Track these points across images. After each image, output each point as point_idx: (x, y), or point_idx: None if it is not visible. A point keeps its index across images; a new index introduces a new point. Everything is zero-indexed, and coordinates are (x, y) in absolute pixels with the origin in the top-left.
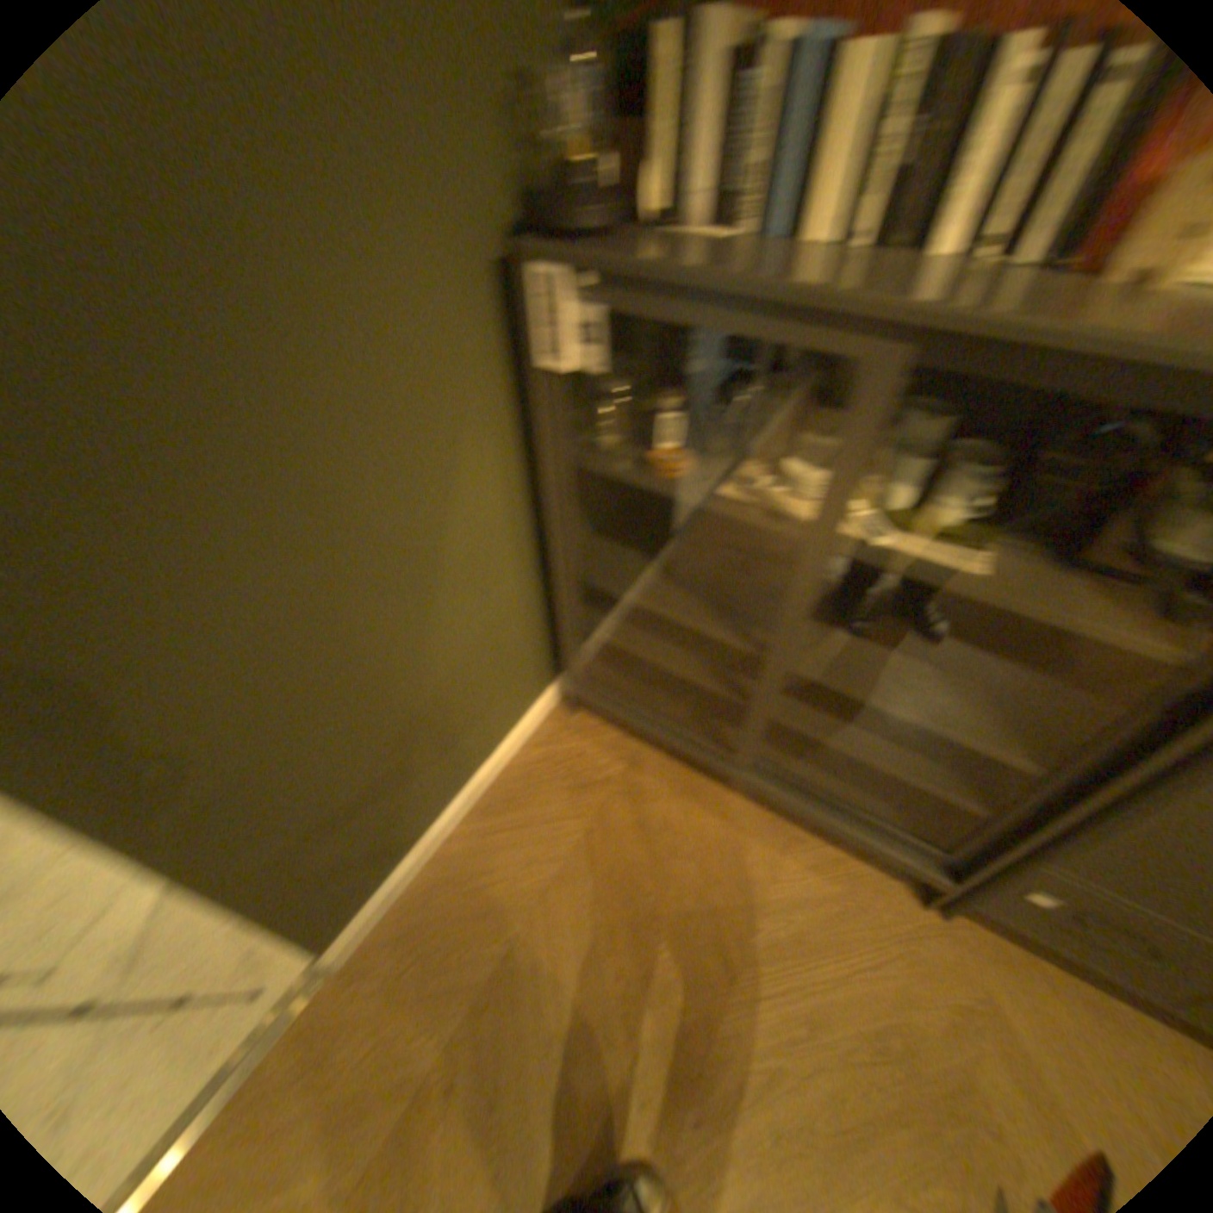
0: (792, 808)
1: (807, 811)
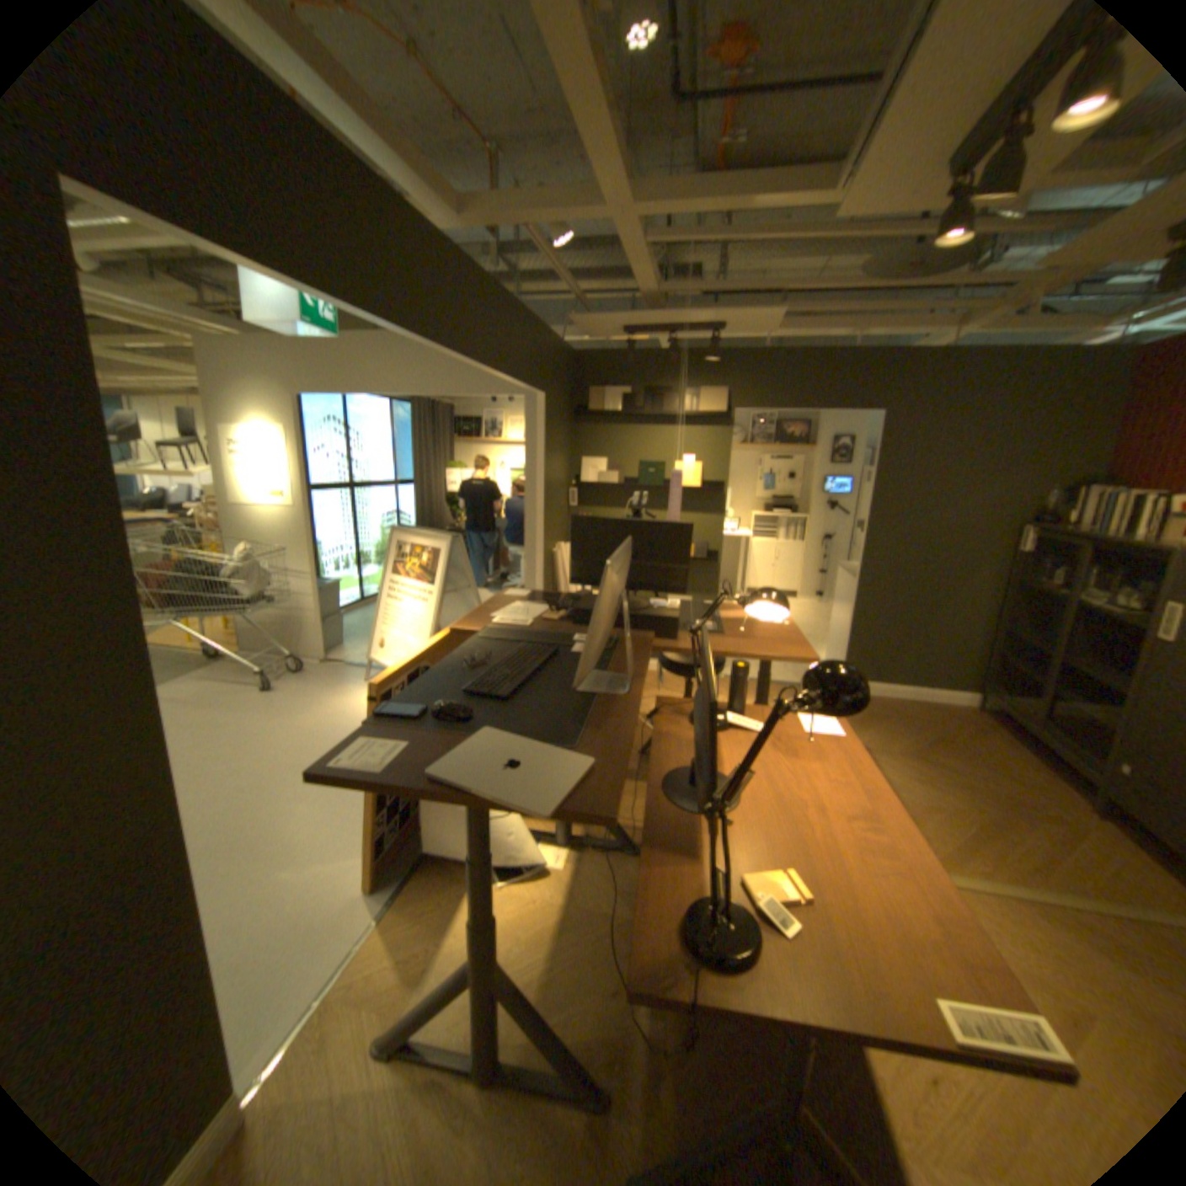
0: (1052, 744)
1: (1058, 744)
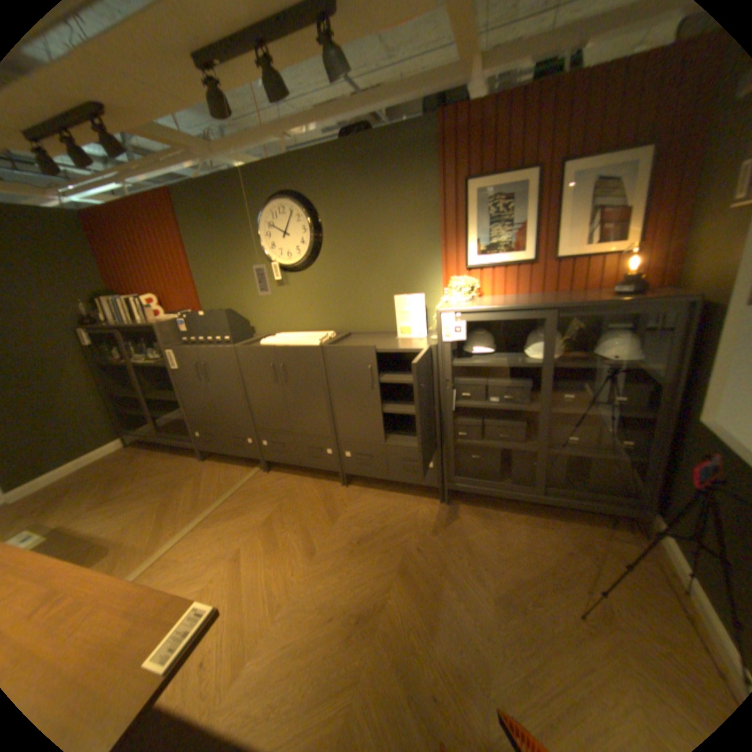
0: (166, 443)
1: (168, 441)
